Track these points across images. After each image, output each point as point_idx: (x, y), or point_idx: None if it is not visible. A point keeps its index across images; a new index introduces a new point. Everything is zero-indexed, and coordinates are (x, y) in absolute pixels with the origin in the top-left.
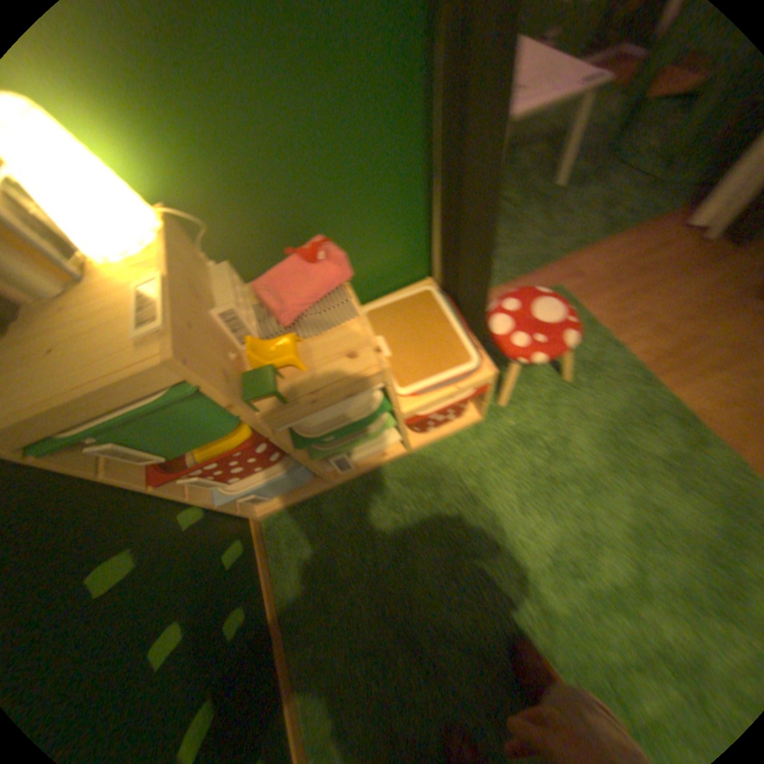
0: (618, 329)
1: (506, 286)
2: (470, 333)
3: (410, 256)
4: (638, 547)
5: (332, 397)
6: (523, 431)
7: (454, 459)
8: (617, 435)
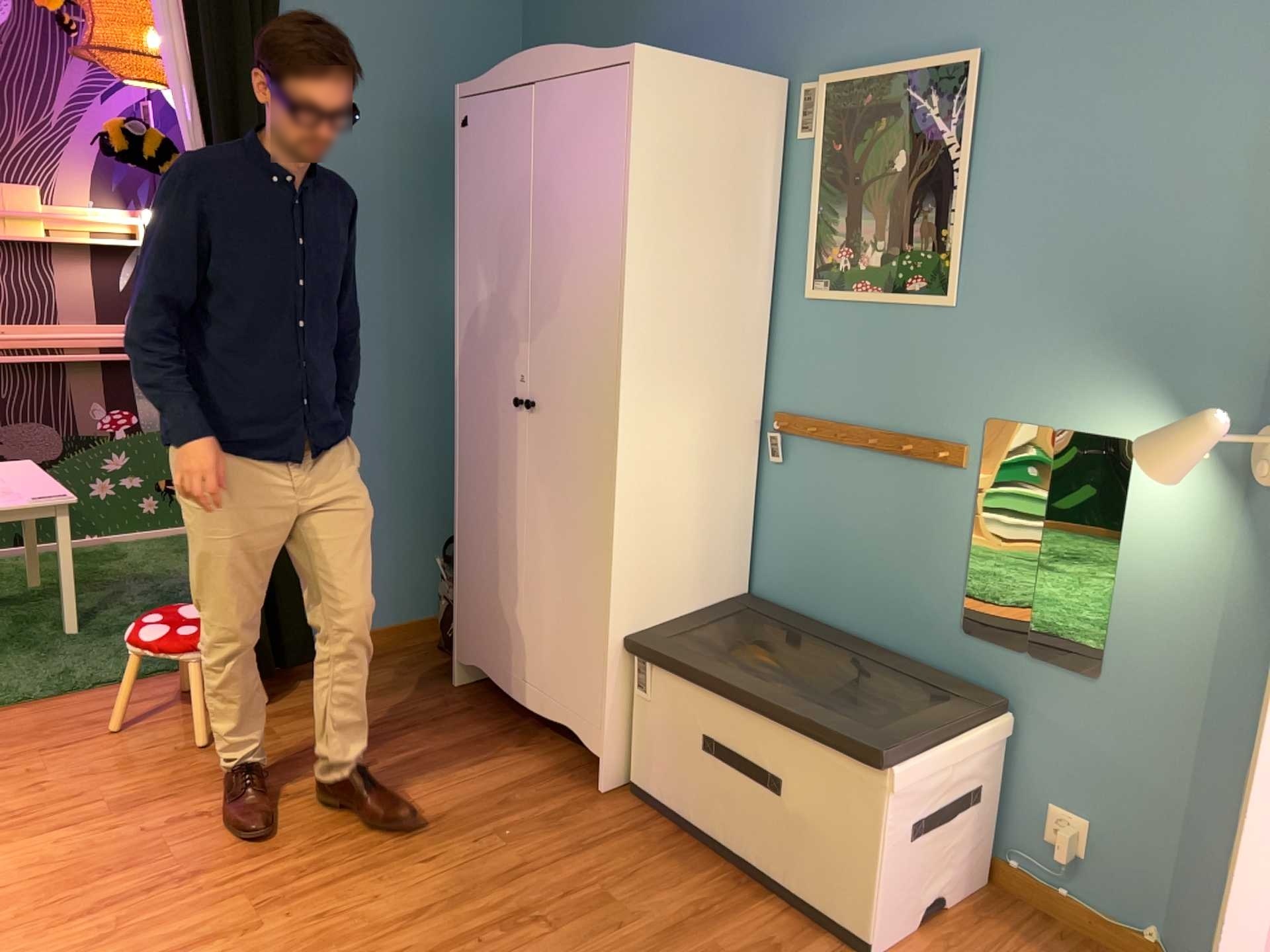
0: None
1: None
2: None
3: None
4: None
5: None
6: None
7: None
8: None
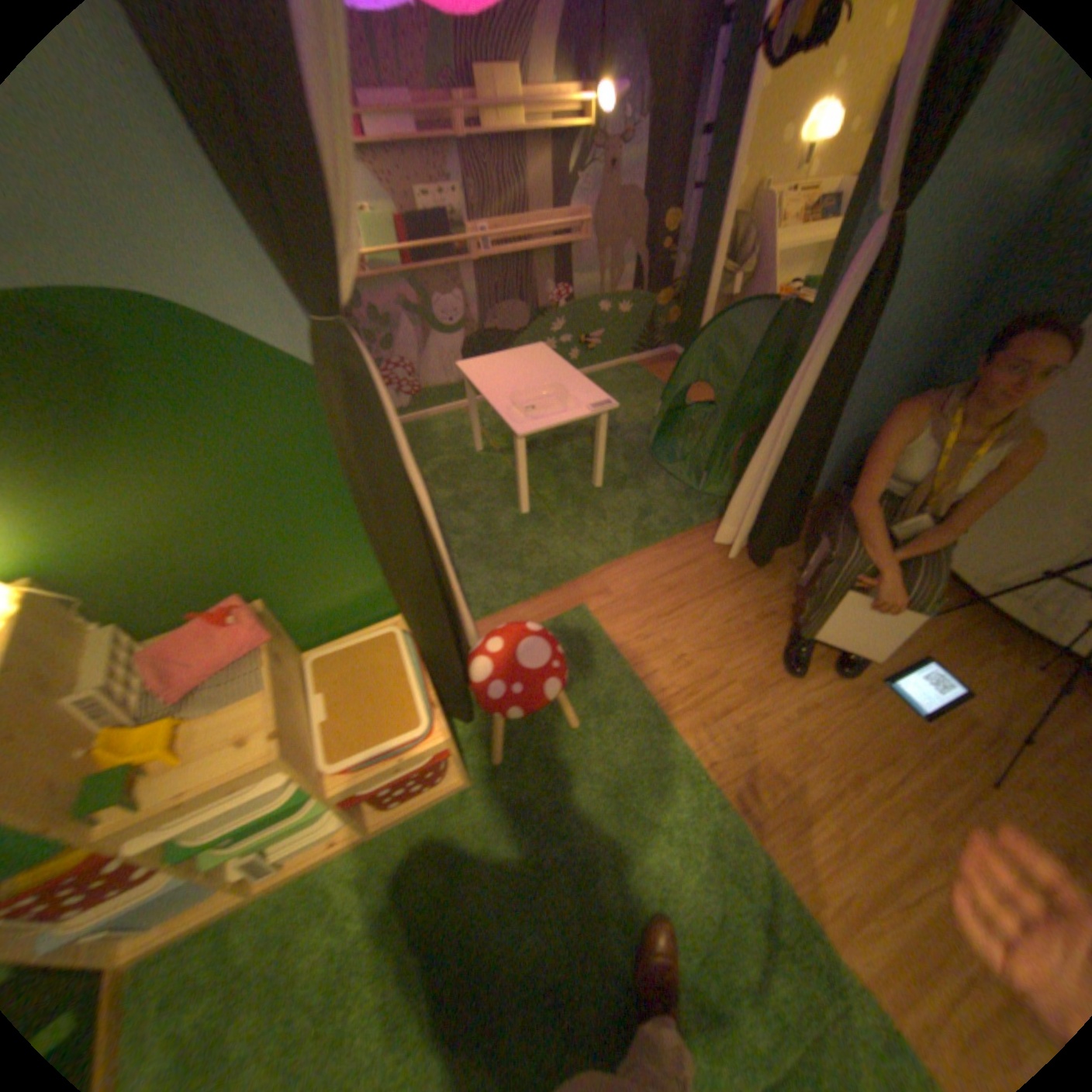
0: (637, 660)
1: (525, 603)
2: (430, 687)
3: (372, 595)
4: (627, 959)
5: (206, 798)
6: (516, 798)
7: (426, 845)
8: (620, 800)
